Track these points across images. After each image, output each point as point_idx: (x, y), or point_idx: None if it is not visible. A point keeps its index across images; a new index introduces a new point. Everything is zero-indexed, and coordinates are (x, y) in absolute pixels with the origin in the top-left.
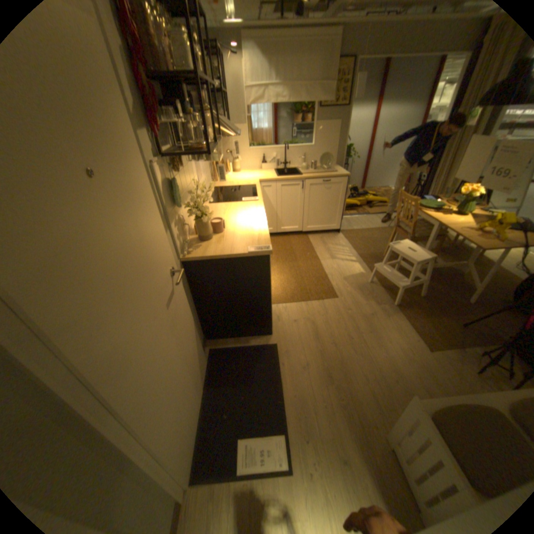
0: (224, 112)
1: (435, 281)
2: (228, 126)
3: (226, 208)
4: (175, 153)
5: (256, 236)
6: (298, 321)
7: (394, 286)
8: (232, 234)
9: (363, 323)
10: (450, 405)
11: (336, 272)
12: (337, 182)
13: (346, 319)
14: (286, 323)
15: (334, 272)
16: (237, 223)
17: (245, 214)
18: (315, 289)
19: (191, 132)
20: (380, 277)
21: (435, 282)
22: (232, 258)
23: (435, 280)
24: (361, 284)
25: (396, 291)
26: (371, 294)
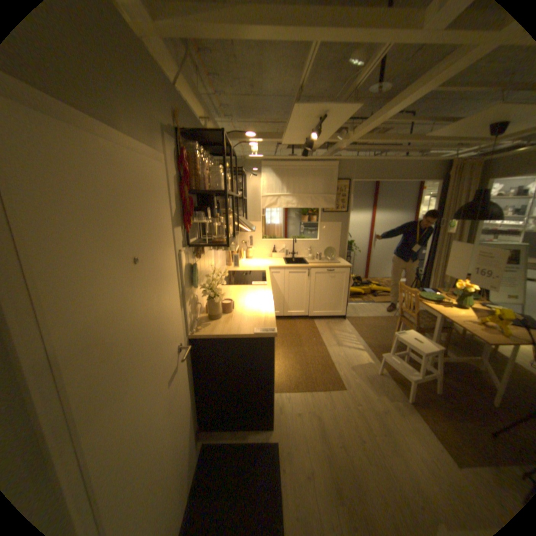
0: (243, 213)
1: (451, 378)
2: (246, 224)
3: (236, 290)
4: (200, 245)
5: (263, 318)
6: (302, 416)
7: (406, 380)
8: (240, 314)
9: (375, 423)
10: None
11: (343, 361)
12: (341, 272)
13: (356, 417)
14: (290, 417)
15: (341, 360)
16: (245, 304)
17: (254, 296)
18: (321, 379)
19: (216, 230)
20: (390, 369)
21: (450, 378)
22: (237, 338)
23: (450, 376)
24: (371, 376)
25: (408, 387)
26: (382, 388)
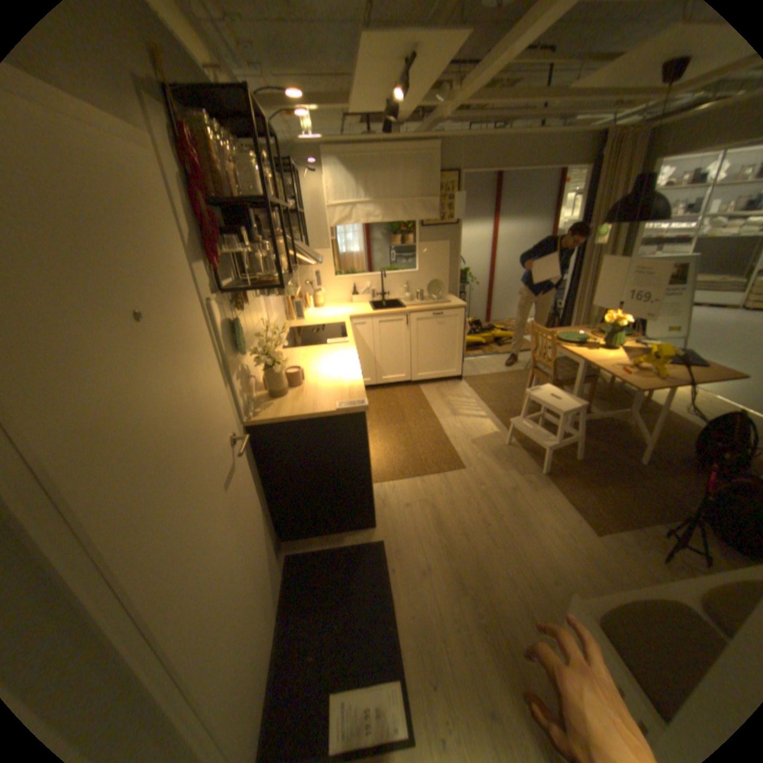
0: (301, 237)
1: (593, 439)
2: (306, 253)
3: (305, 354)
4: (239, 289)
5: (347, 389)
6: (411, 506)
7: (539, 448)
8: (315, 387)
9: (501, 502)
10: (623, 605)
11: (460, 434)
12: (452, 316)
13: (478, 499)
14: (395, 510)
15: (458, 434)
16: (320, 372)
17: (331, 360)
18: (433, 459)
19: (260, 264)
20: (519, 437)
21: (592, 439)
22: (314, 419)
23: (593, 437)
24: (496, 448)
25: (542, 455)
26: (510, 461)
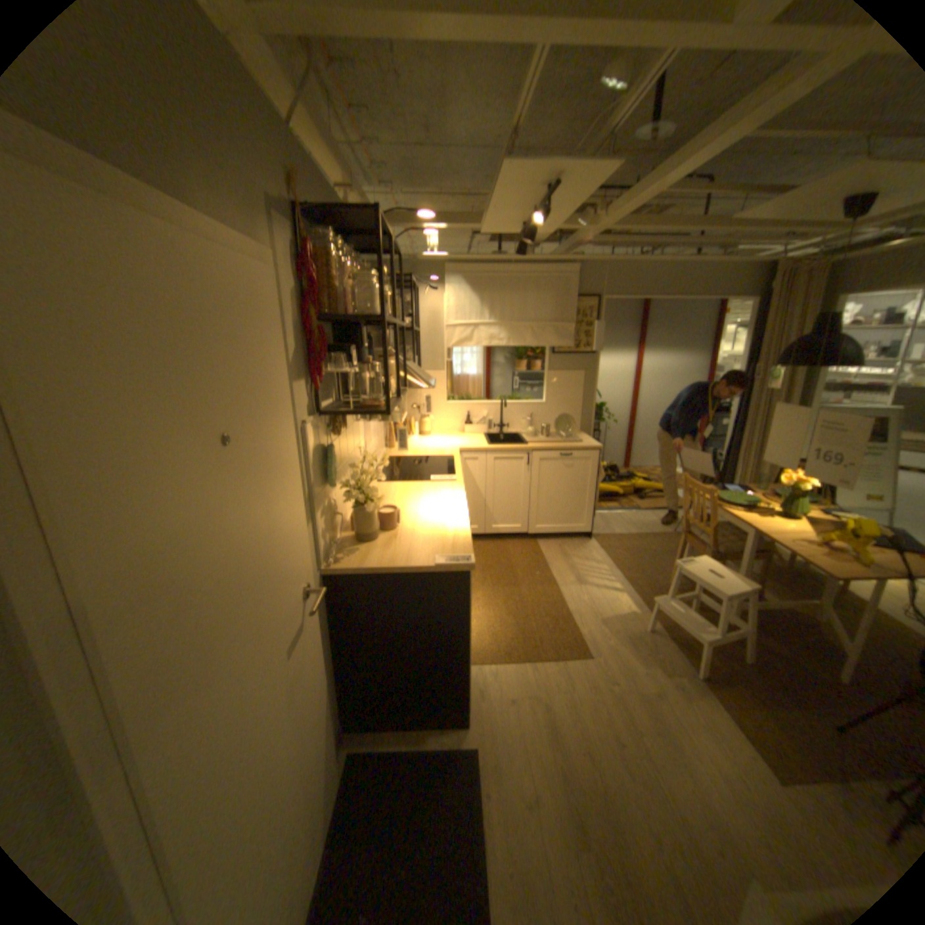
0: (414, 357)
1: (769, 637)
2: (419, 375)
3: (403, 490)
4: (340, 412)
5: (450, 539)
6: (518, 704)
7: (695, 641)
8: (411, 533)
9: (642, 714)
10: None
11: (588, 610)
12: (583, 458)
13: (610, 705)
14: (497, 706)
15: (585, 609)
16: (419, 515)
17: (434, 501)
18: (550, 641)
19: (366, 385)
20: (667, 623)
21: (768, 637)
22: (406, 574)
23: (768, 634)
24: (635, 634)
25: (698, 653)
26: (654, 655)
